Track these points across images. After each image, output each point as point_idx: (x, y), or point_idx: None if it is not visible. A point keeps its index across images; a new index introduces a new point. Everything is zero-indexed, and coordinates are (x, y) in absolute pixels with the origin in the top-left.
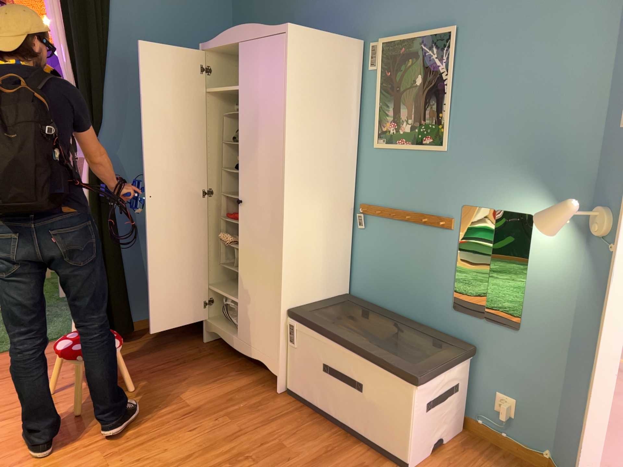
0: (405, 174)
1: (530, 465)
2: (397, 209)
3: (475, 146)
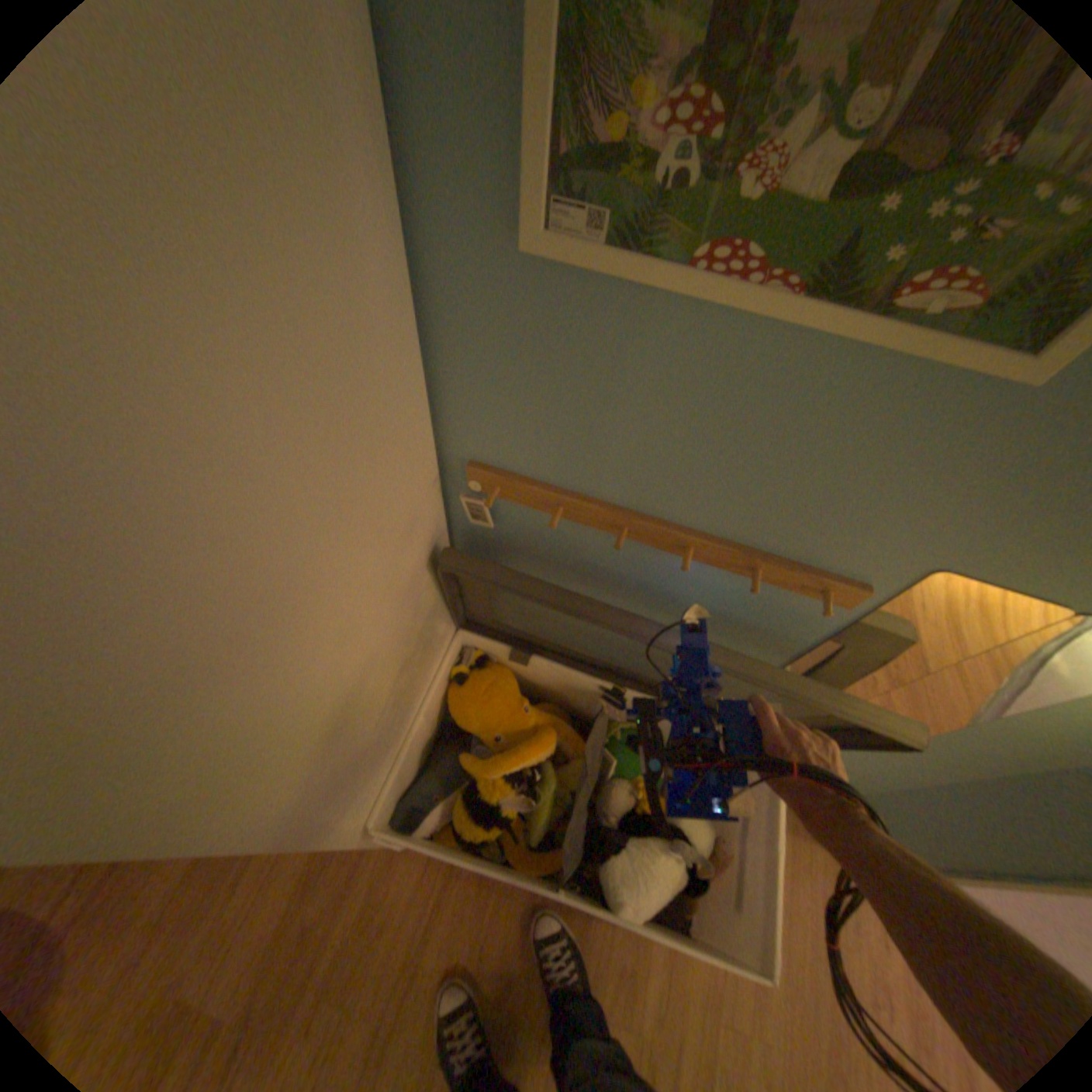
0: (714, 419)
1: None
2: (639, 511)
3: None
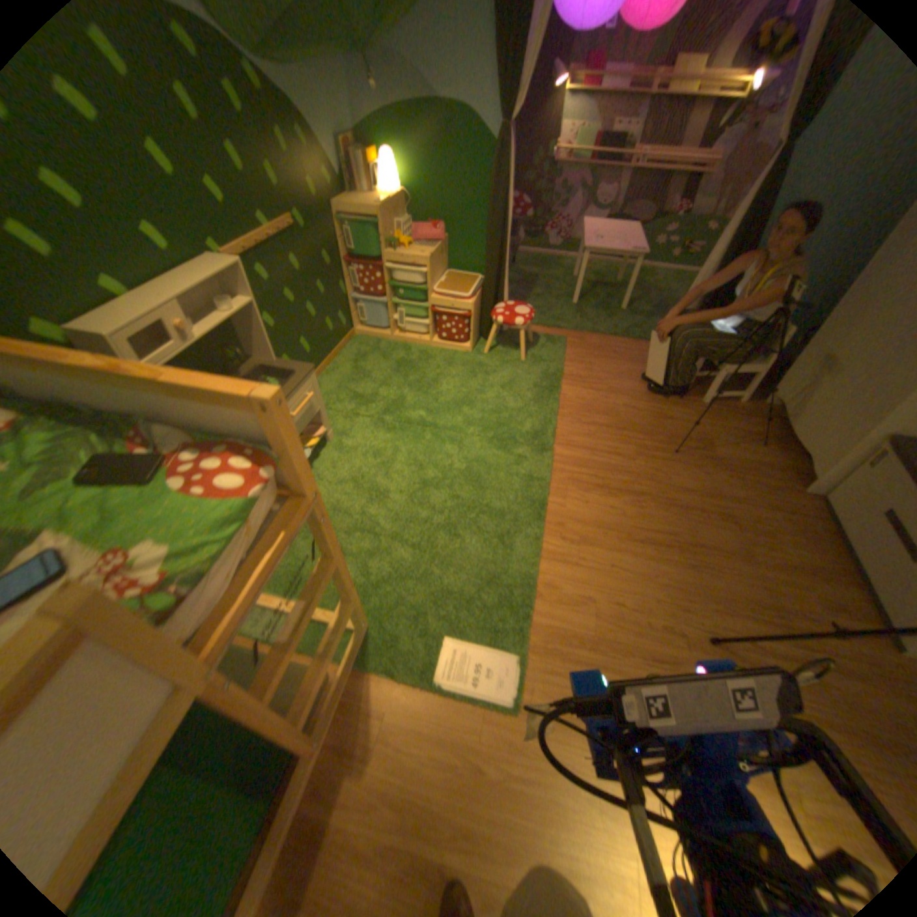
0: None
1: None
2: None
3: None
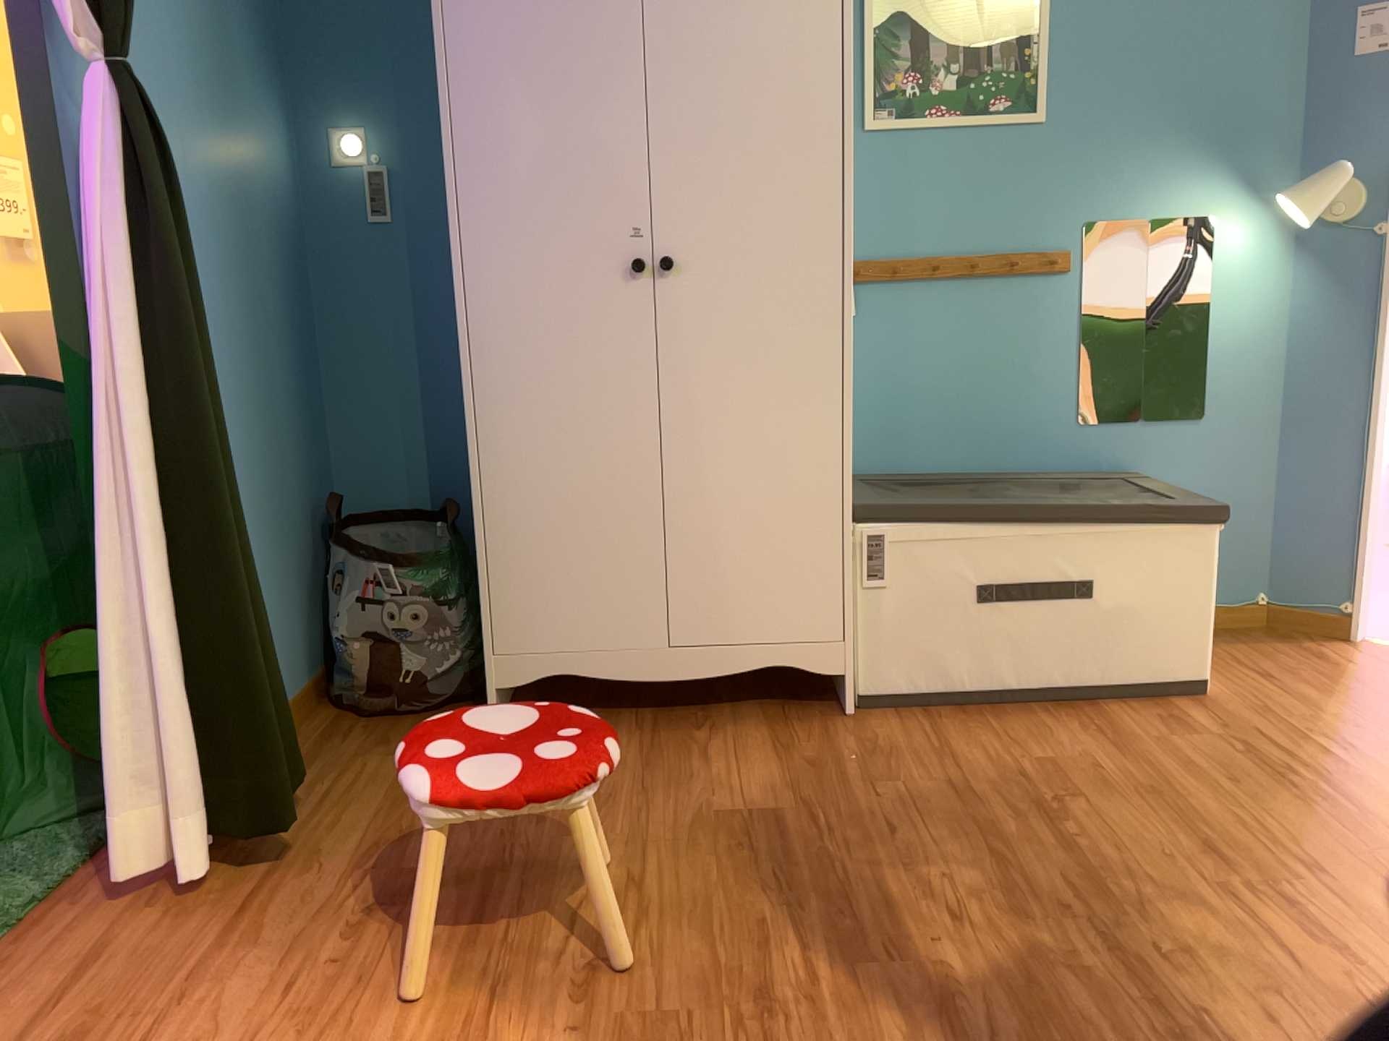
0: (951, 182)
1: (1247, 628)
2: (936, 257)
3: (1099, 110)
